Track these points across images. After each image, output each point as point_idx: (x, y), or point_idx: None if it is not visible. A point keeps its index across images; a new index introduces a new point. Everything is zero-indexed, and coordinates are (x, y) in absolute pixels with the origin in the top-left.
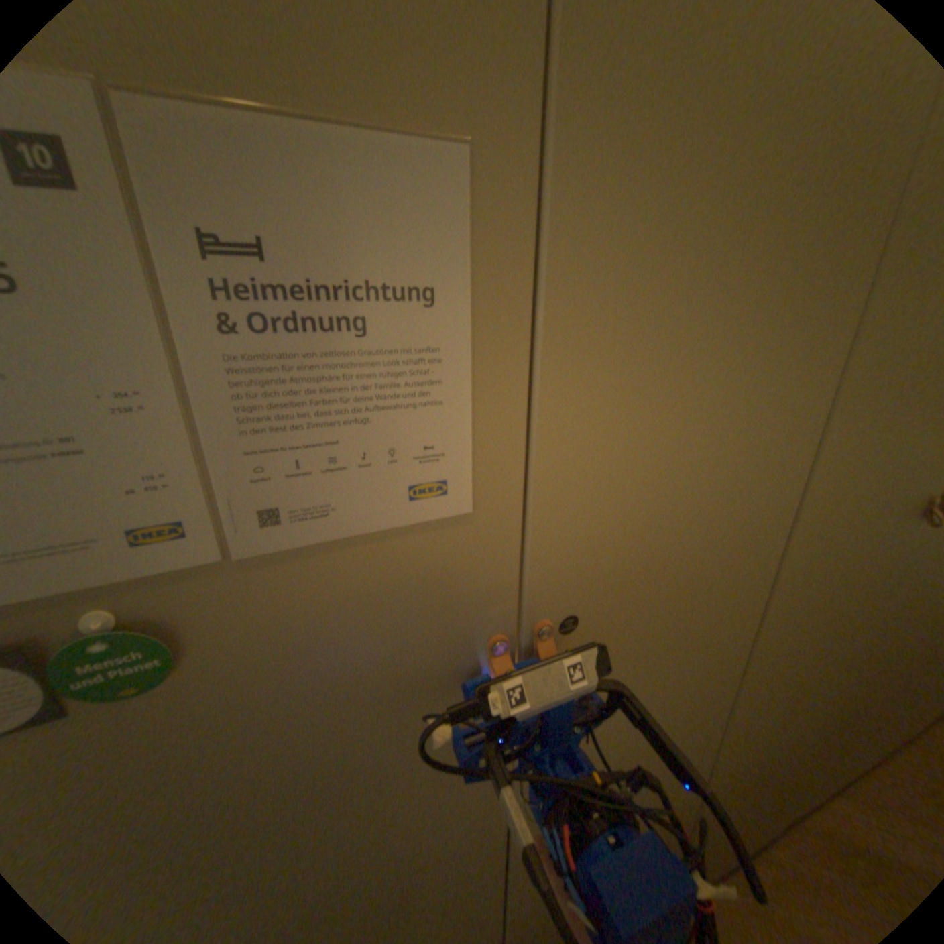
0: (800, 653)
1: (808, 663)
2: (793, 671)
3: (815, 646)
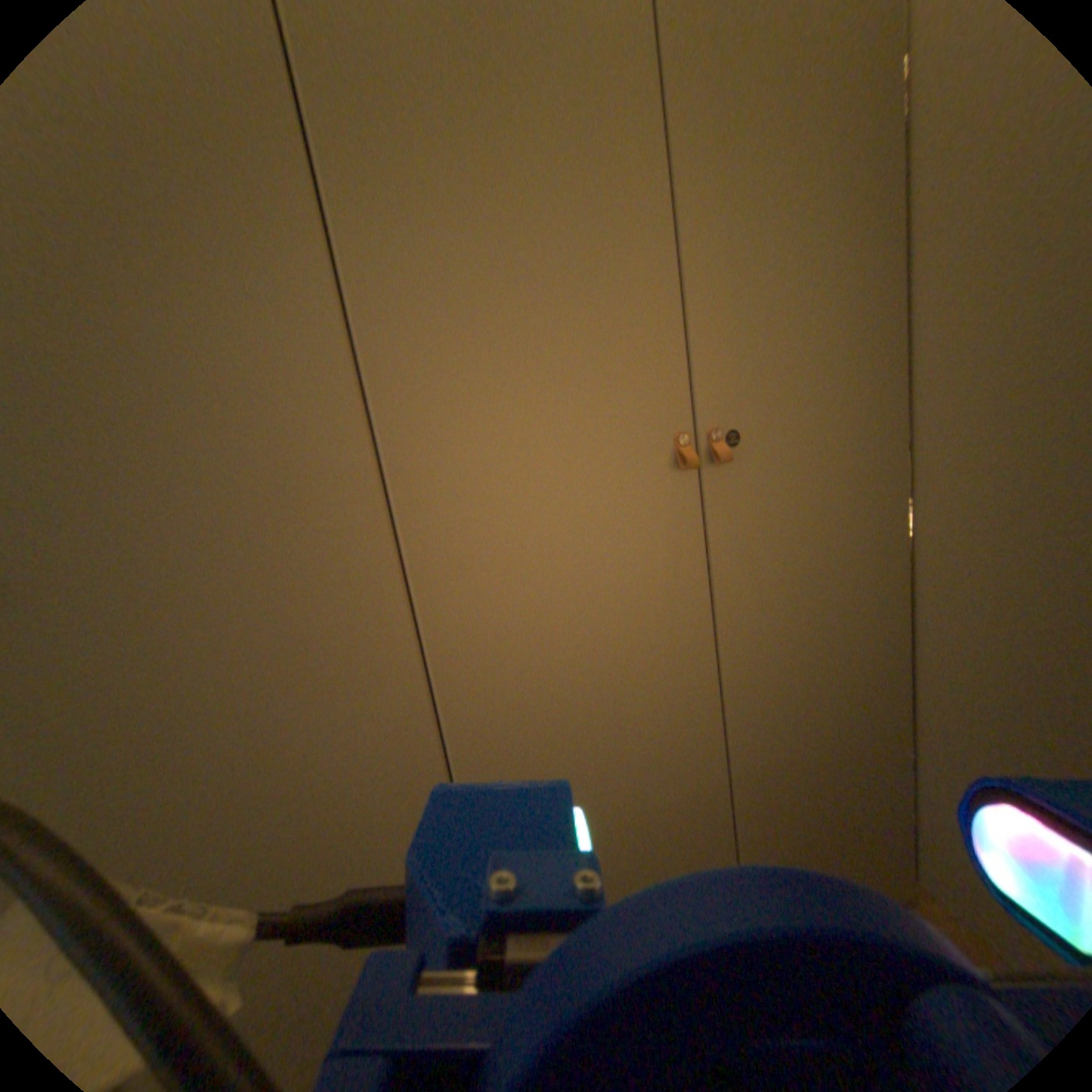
0: (543, 652)
1: (577, 672)
2: (548, 681)
3: (572, 643)
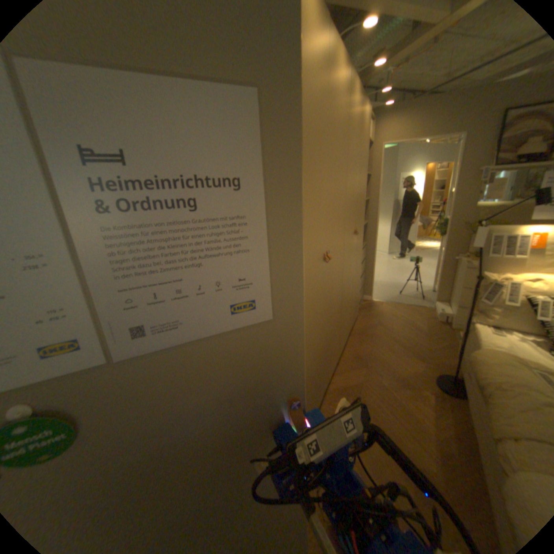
0: (306, 318)
1: (310, 322)
2: (306, 326)
3: (310, 314)
